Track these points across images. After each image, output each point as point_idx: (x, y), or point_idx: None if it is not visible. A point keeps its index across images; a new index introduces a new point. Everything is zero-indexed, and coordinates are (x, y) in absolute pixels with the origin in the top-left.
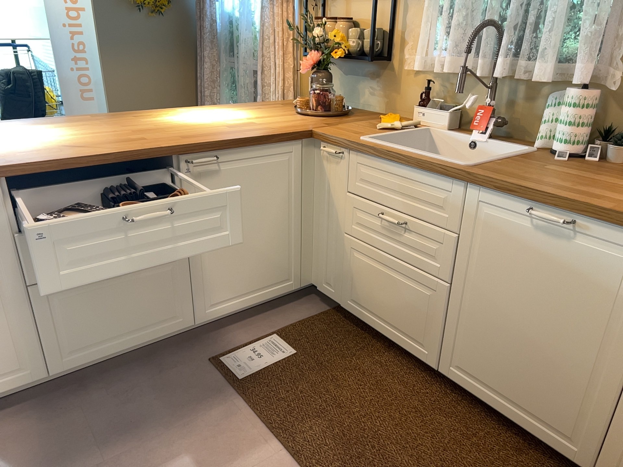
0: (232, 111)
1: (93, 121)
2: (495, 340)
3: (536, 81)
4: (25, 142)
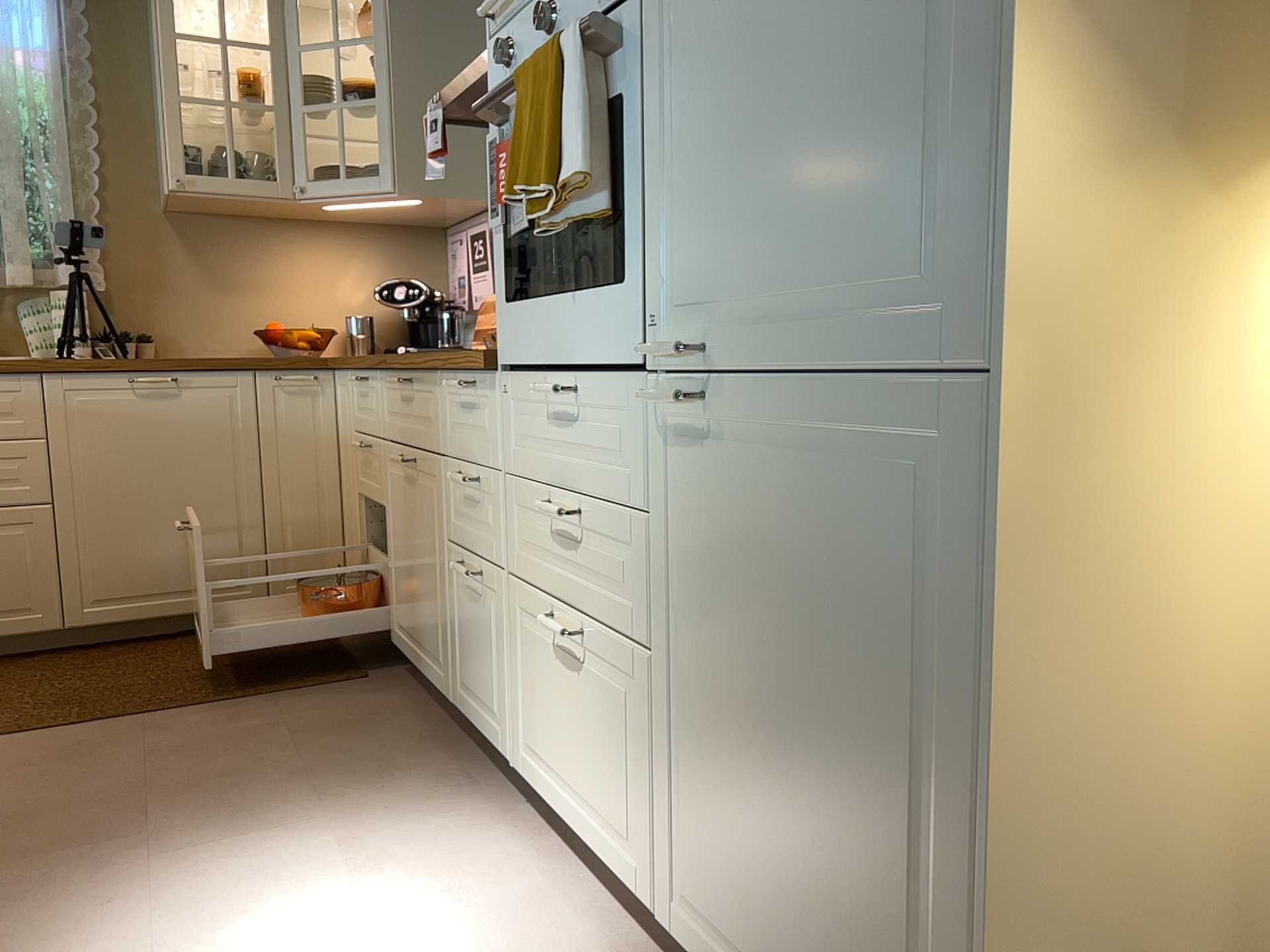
0: None
1: None
2: (134, 536)
3: (18, 283)
4: None
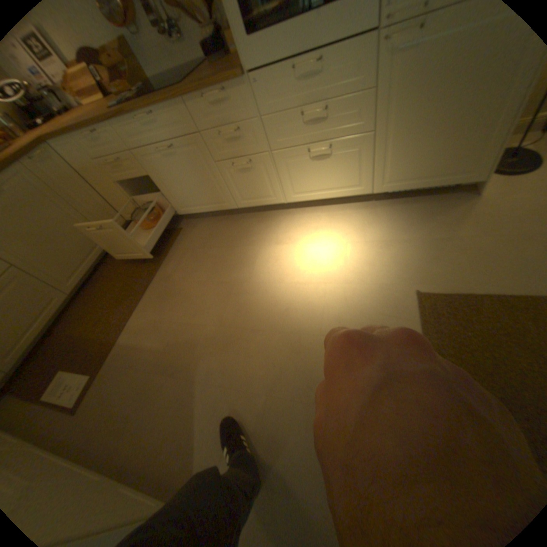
0: None
1: None
2: (53, 253)
3: None
4: None
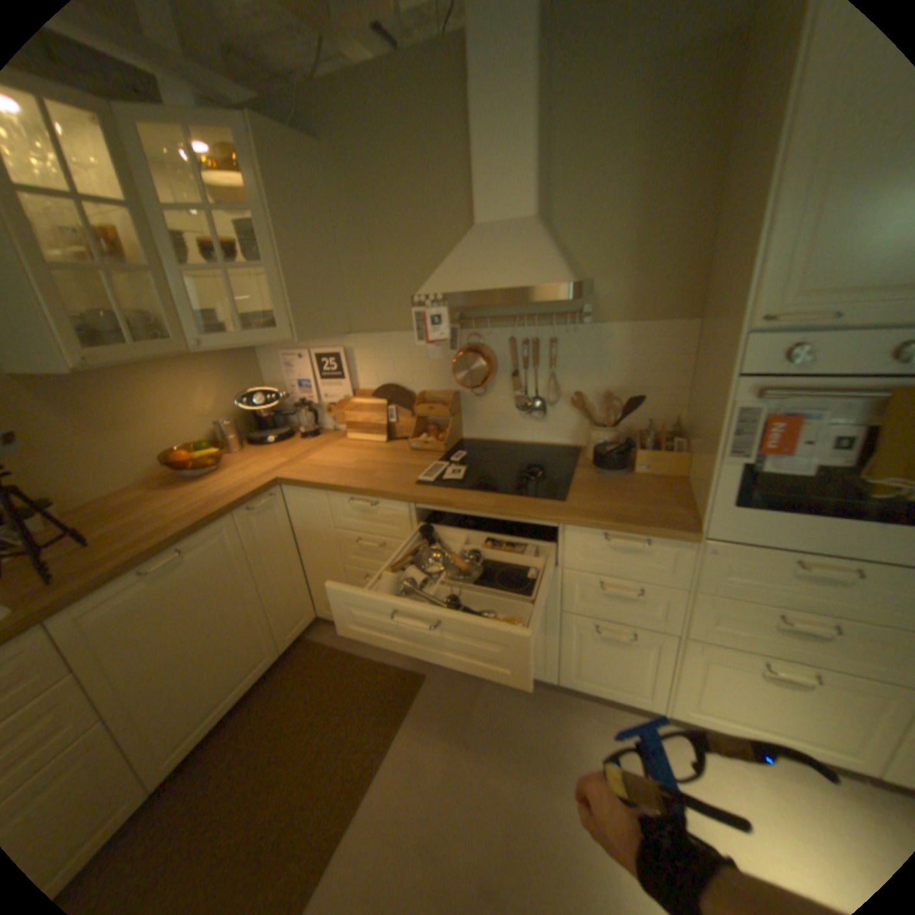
0: None
1: None
2: (182, 686)
3: None
4: None
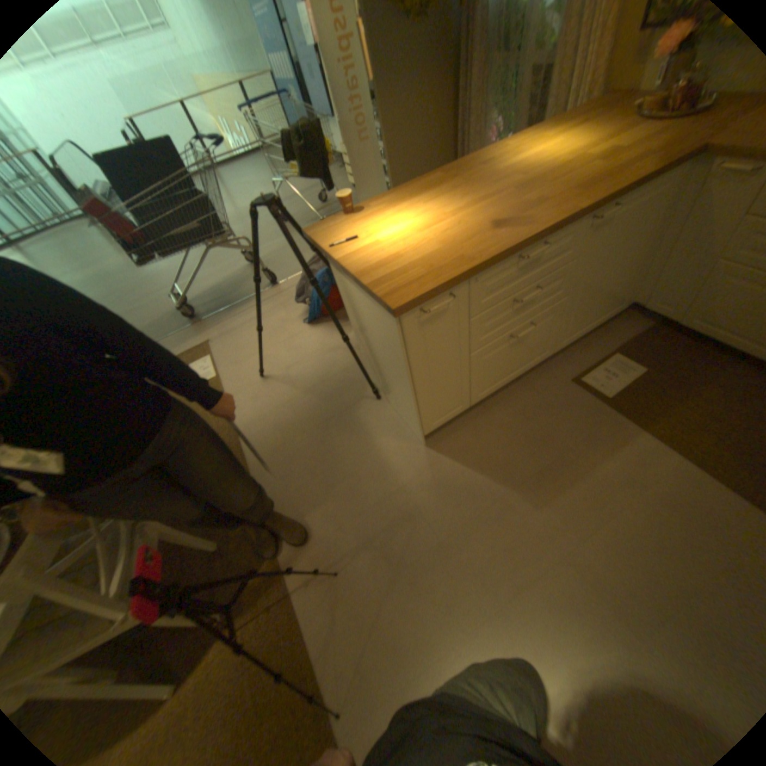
0: (565, 132)
1: (453, 181)
2: None
3: None
4: (441, 226)
